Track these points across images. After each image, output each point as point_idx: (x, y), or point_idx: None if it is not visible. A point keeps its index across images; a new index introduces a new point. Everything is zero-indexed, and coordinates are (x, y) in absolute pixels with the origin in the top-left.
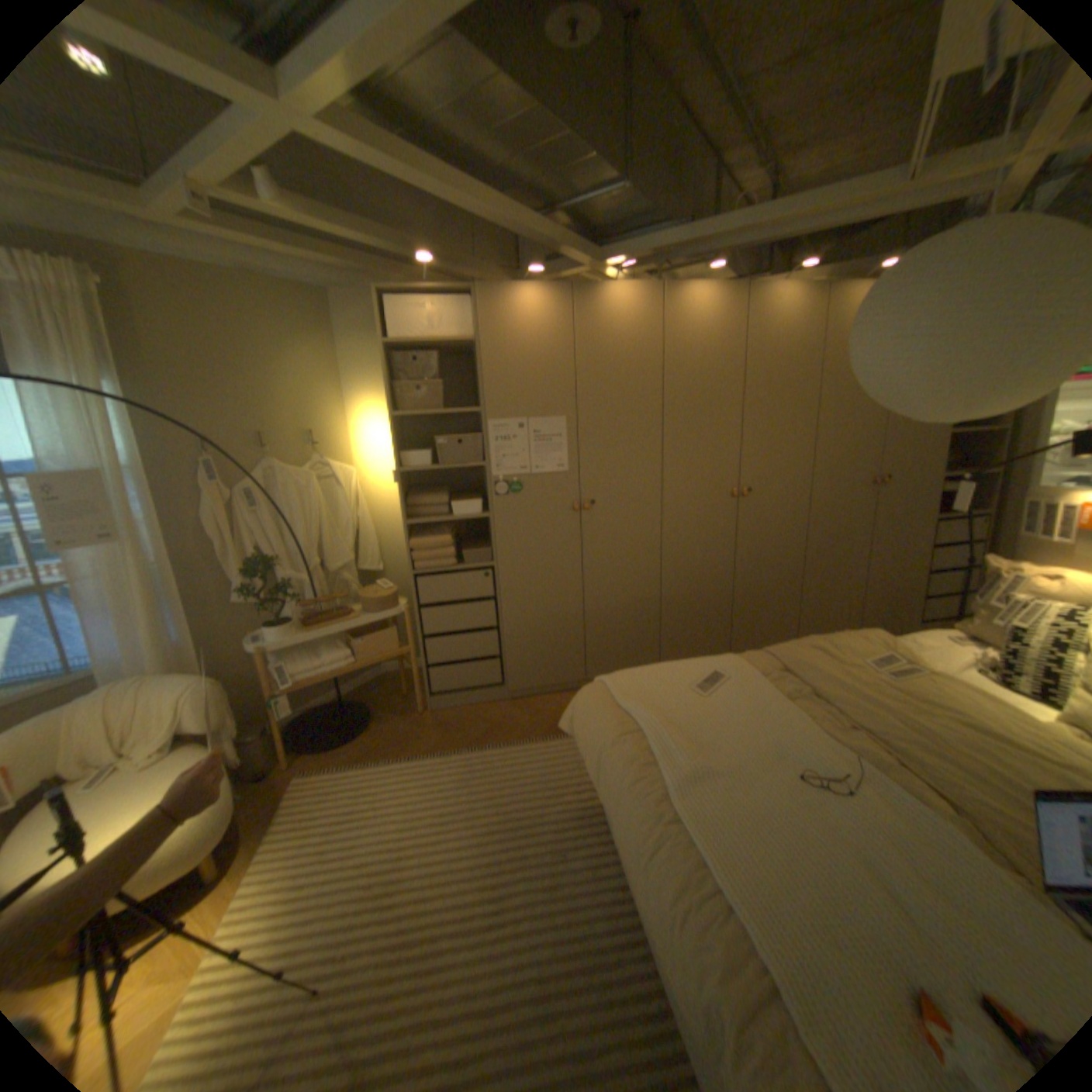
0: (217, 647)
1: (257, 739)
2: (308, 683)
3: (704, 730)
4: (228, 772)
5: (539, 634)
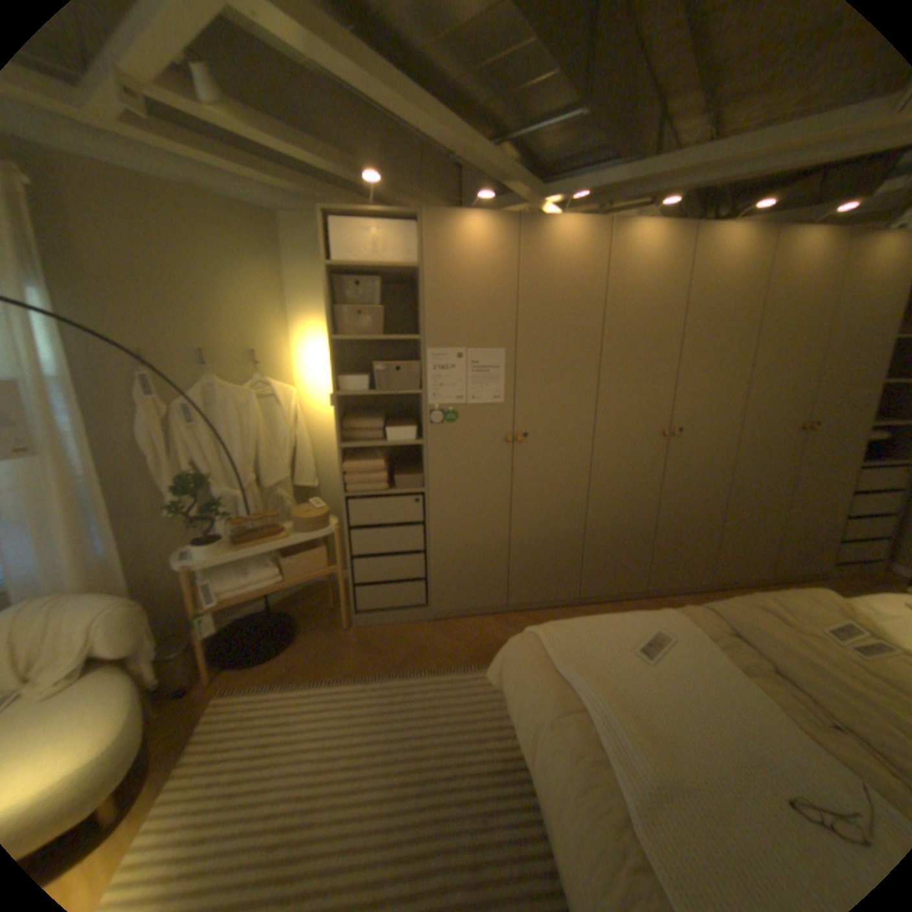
0: (149, 559)
1: (182, 654)
2: (236, 600)
3: (659, 714)
4: (147, 691)
5: (465, 560)
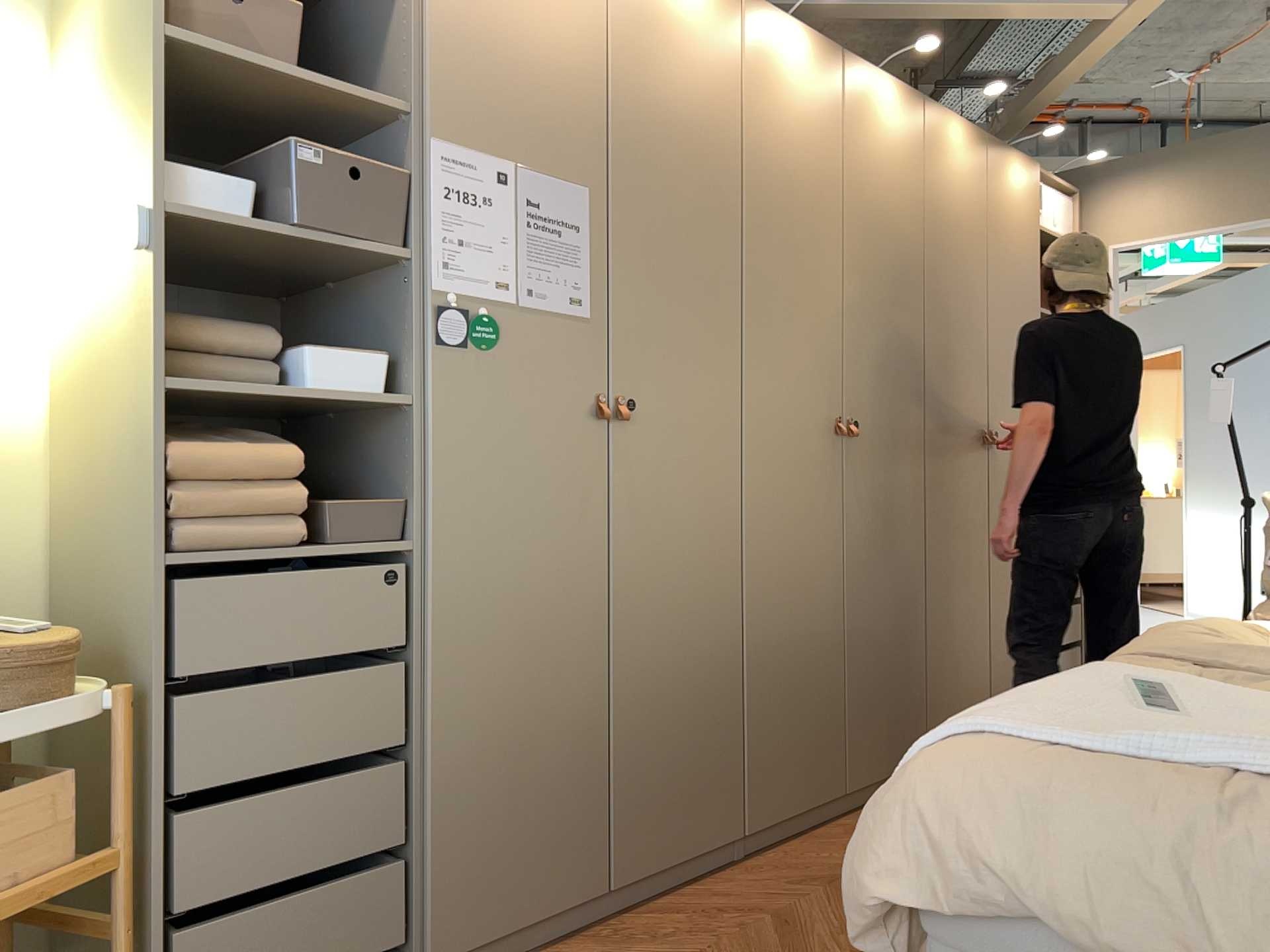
0: None
1: None
2: None
3: None
4: None
5: (513, 764)
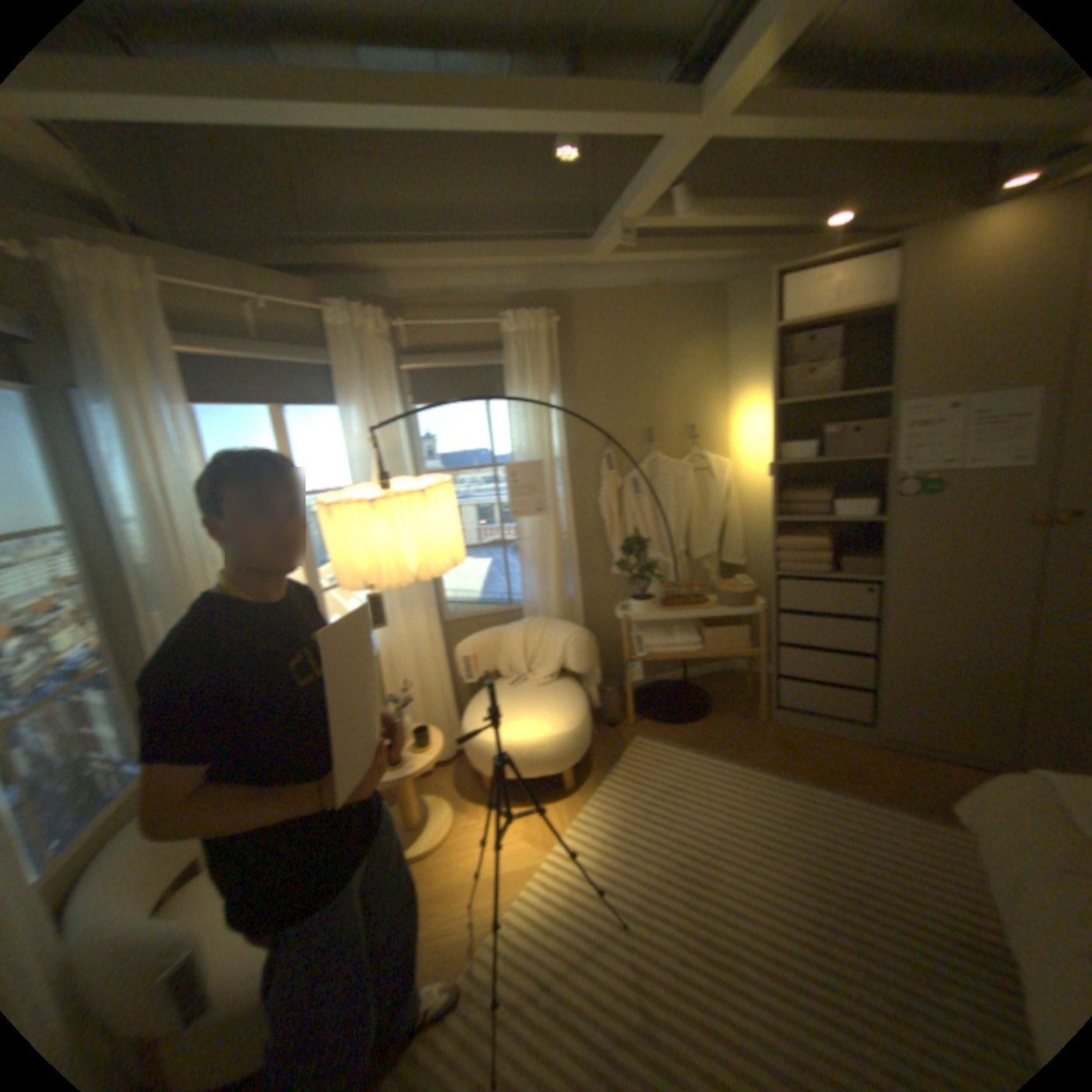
0: (598, 607)
1: (616, 691)
2: (661, 657)
3: None
4: (592, 709)
5: (942, 681)
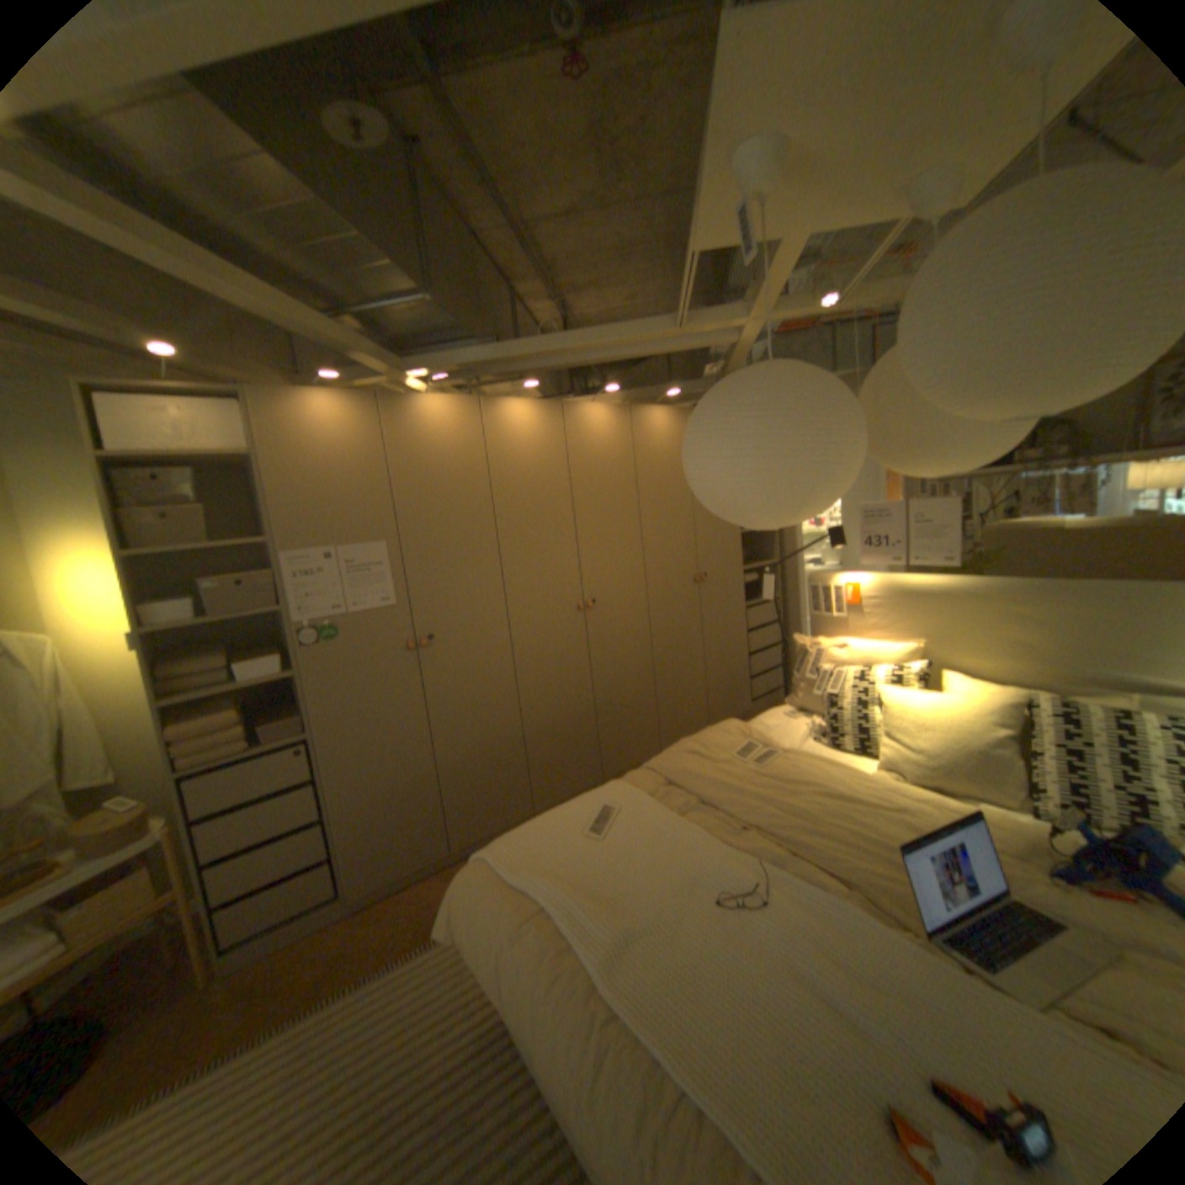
0: None
1: None
2: None
3: (610, 882)
4: None
5: (382, 814)
